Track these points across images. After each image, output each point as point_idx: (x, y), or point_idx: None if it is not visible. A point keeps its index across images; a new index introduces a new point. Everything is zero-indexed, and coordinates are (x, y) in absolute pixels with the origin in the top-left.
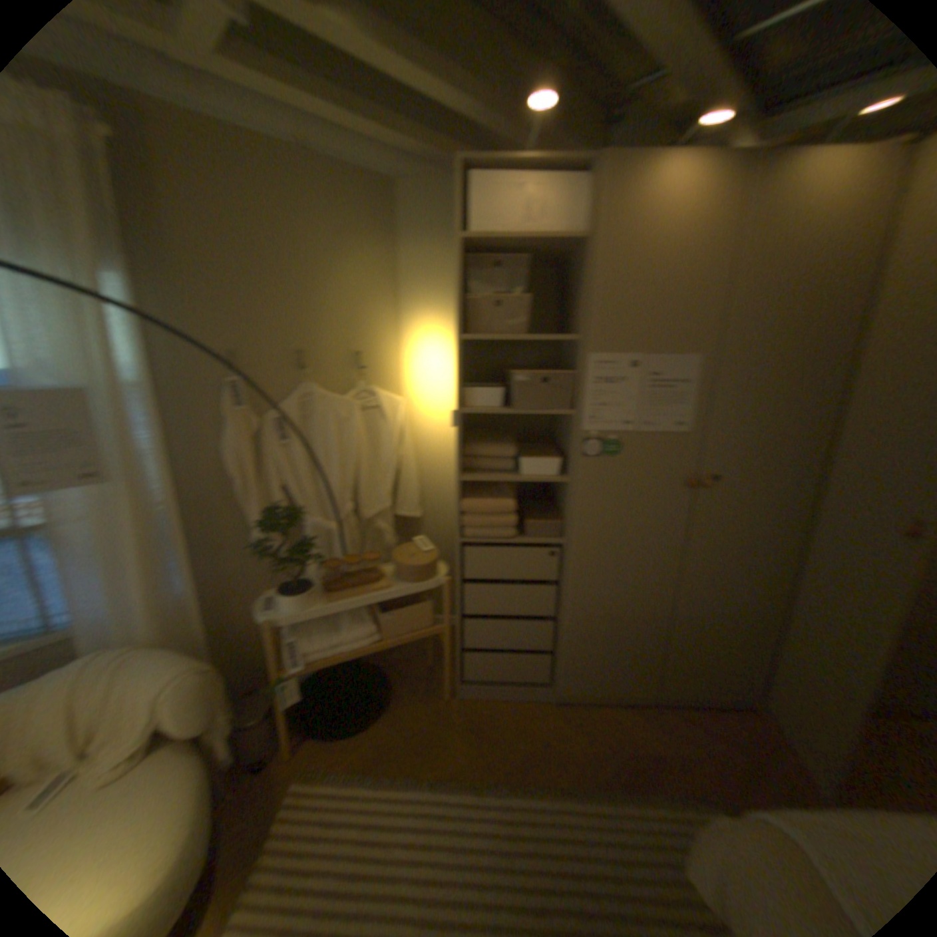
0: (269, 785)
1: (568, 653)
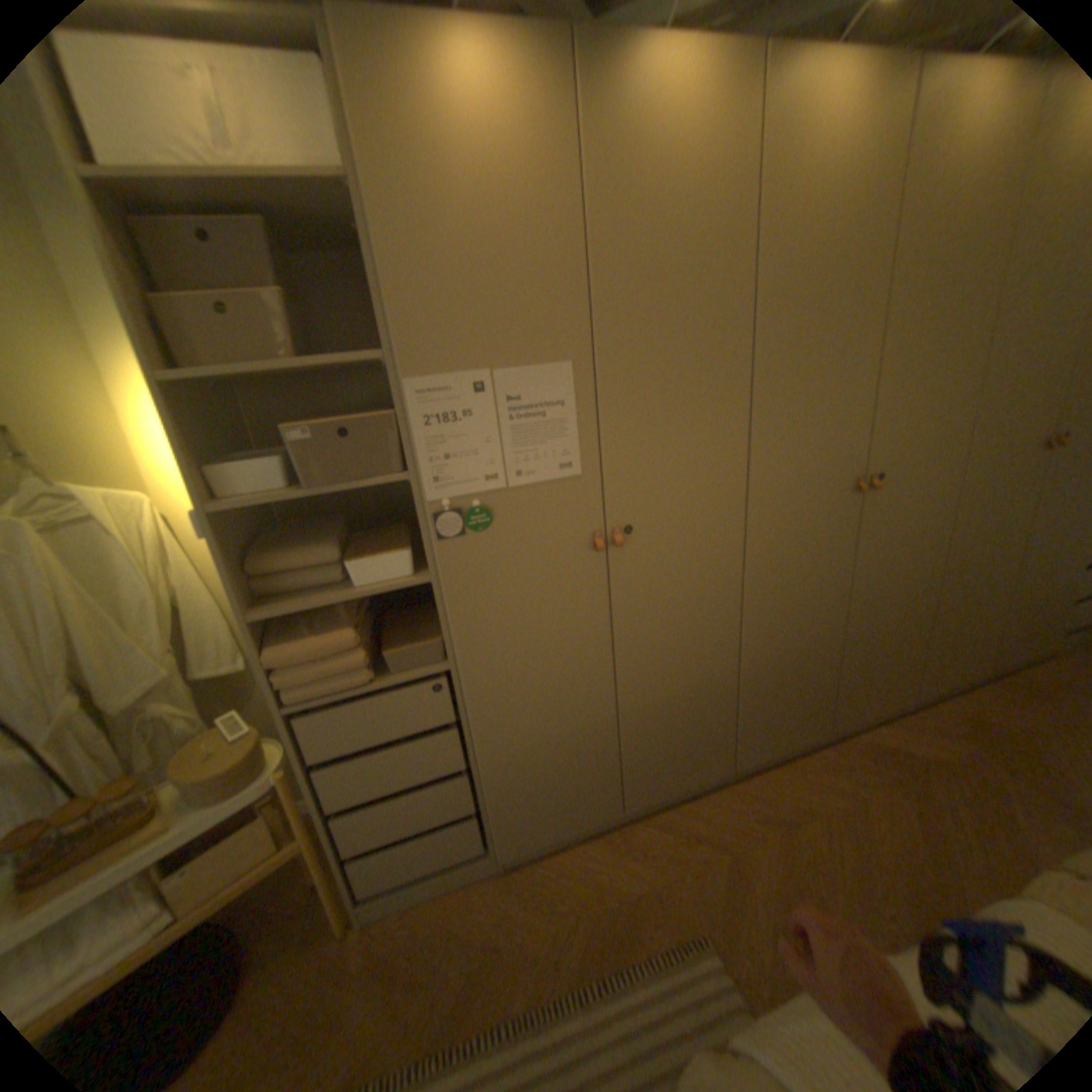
0: None
1: (494, 810)
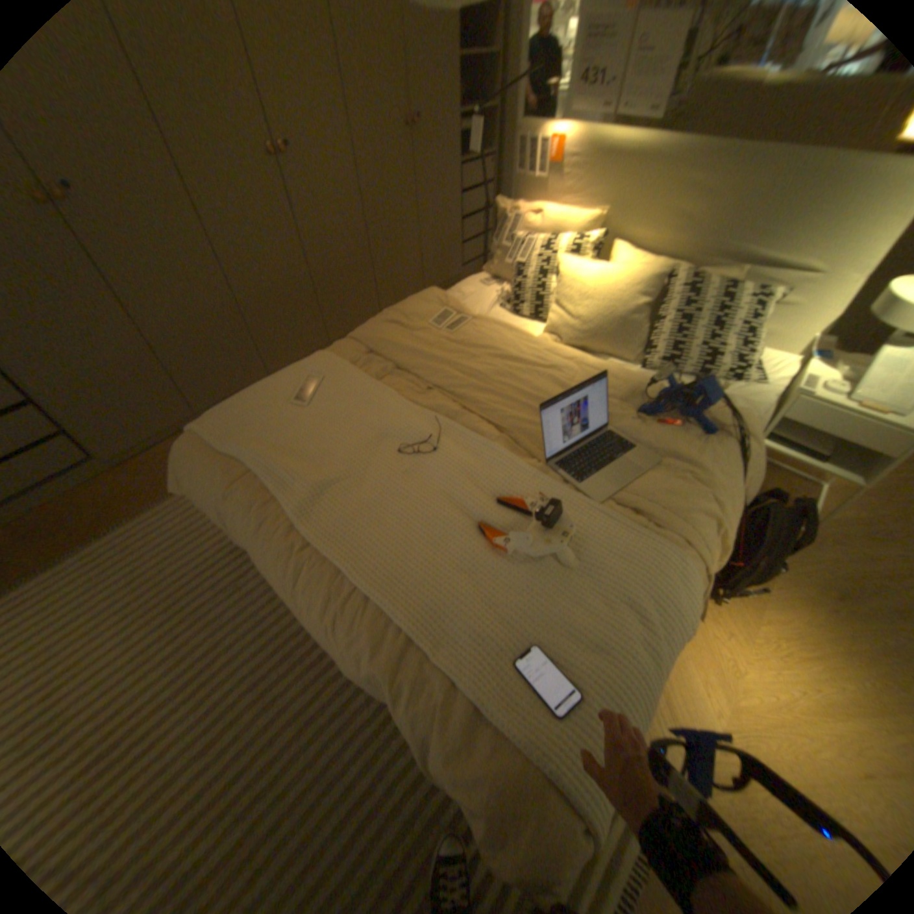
0: None
1: (71, 426)
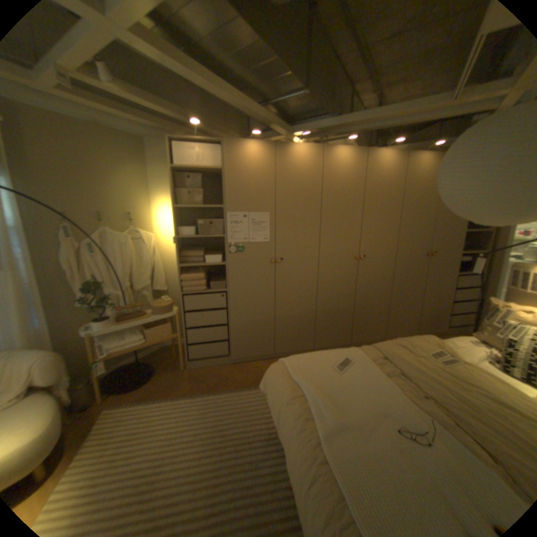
0: (90, 415)
1: (234, 339)
